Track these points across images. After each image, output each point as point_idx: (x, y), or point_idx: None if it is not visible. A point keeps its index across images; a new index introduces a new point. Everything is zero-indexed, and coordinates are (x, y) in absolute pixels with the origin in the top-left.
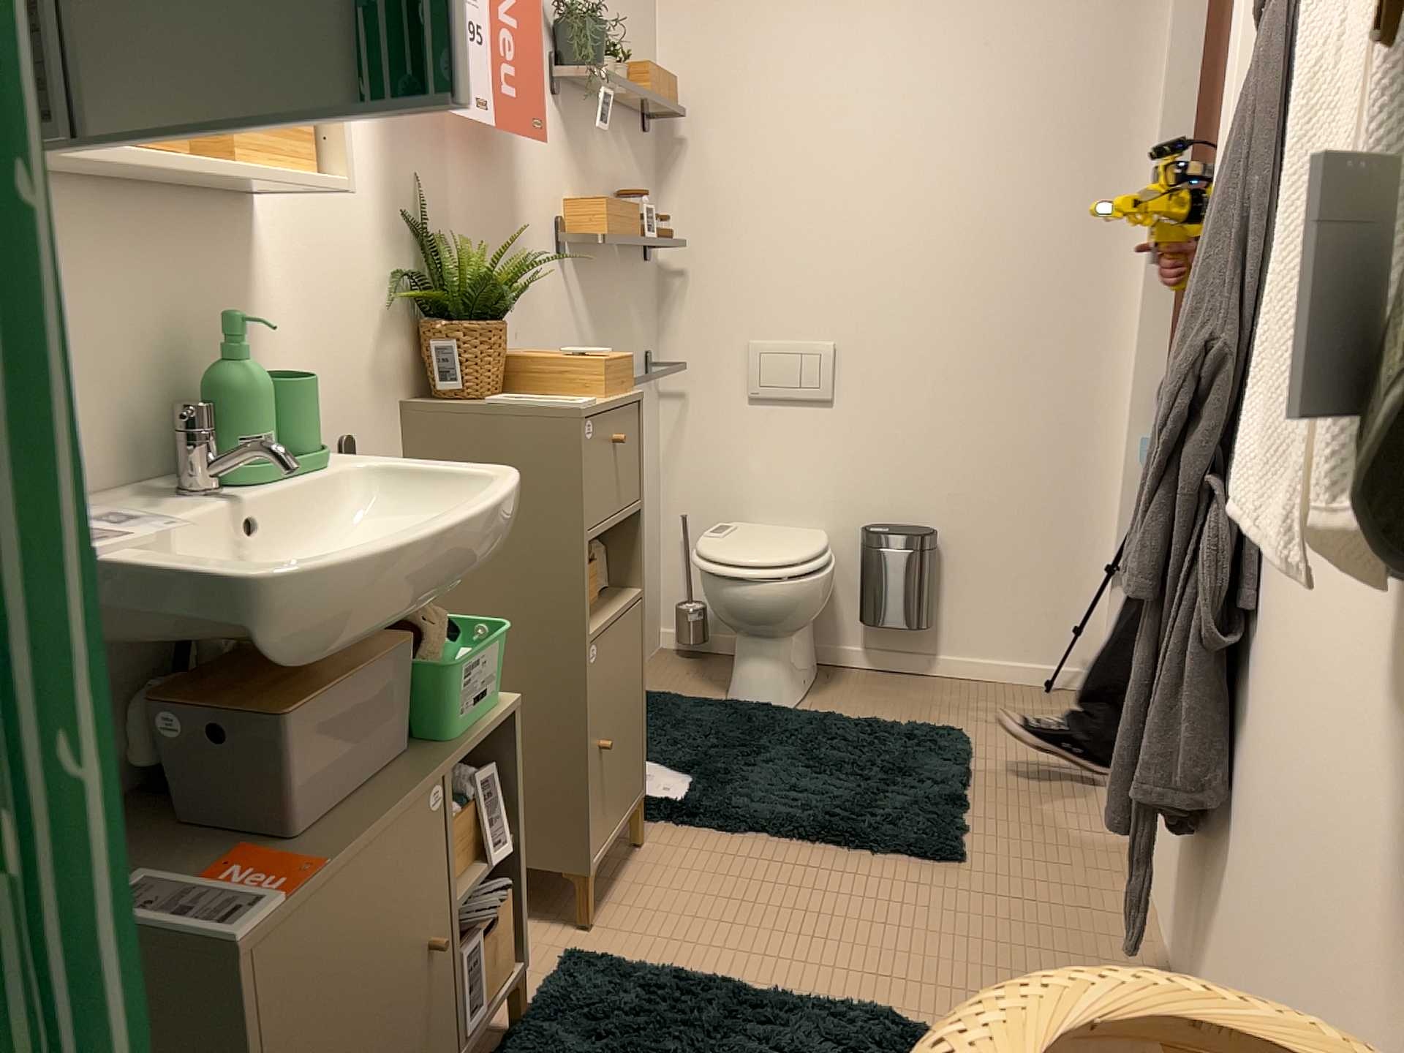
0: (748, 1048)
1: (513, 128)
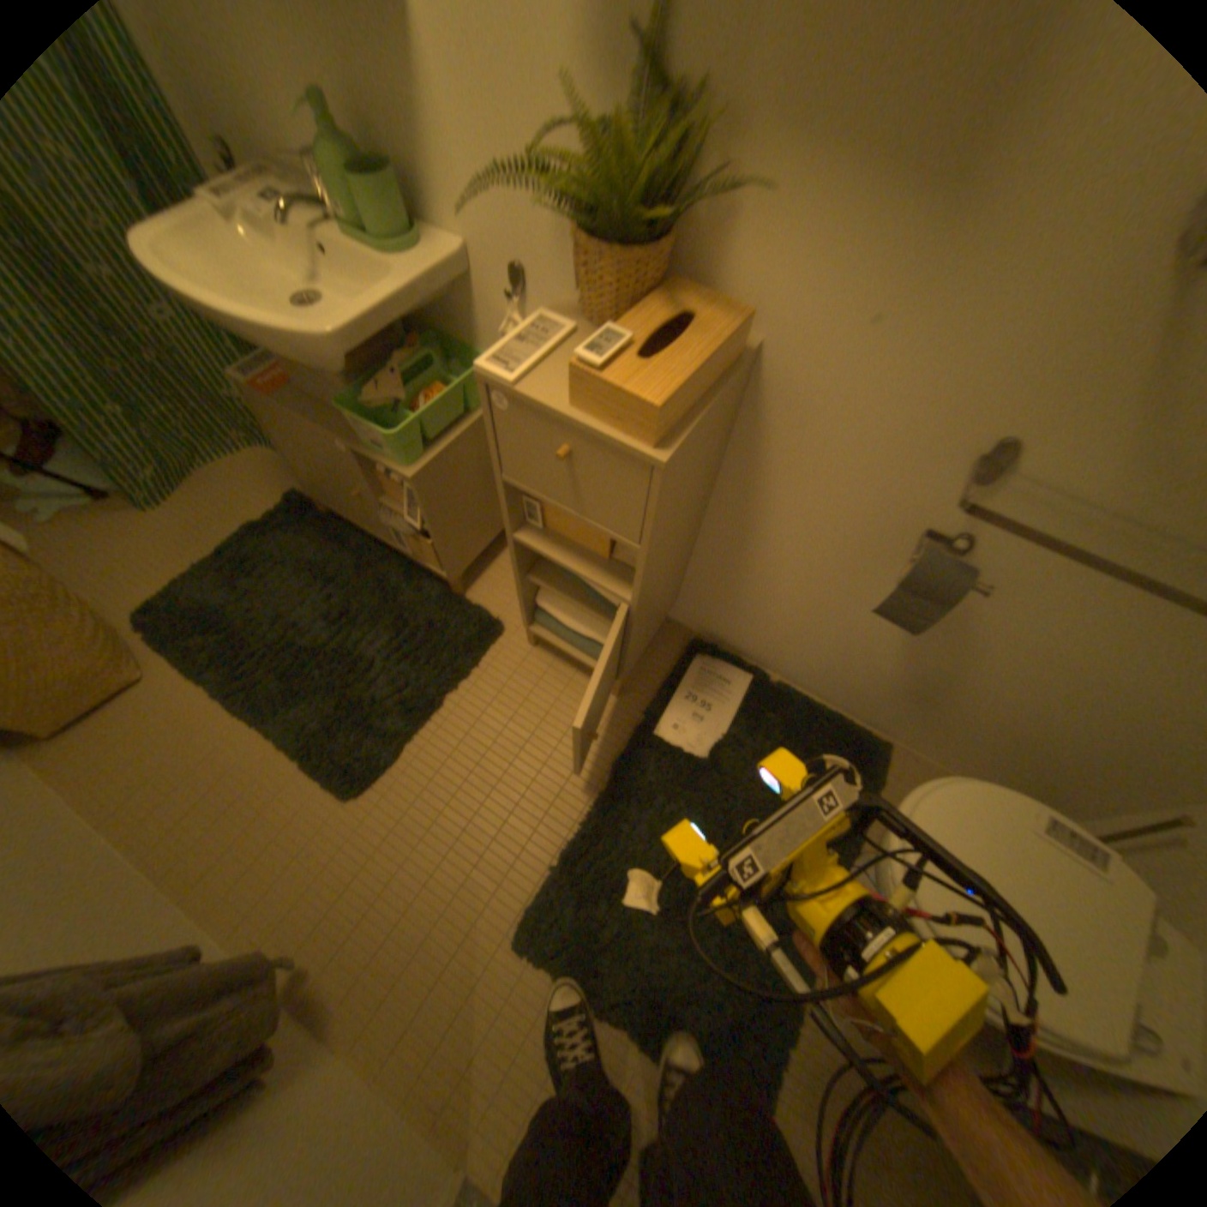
0: (381, 686)
1: None
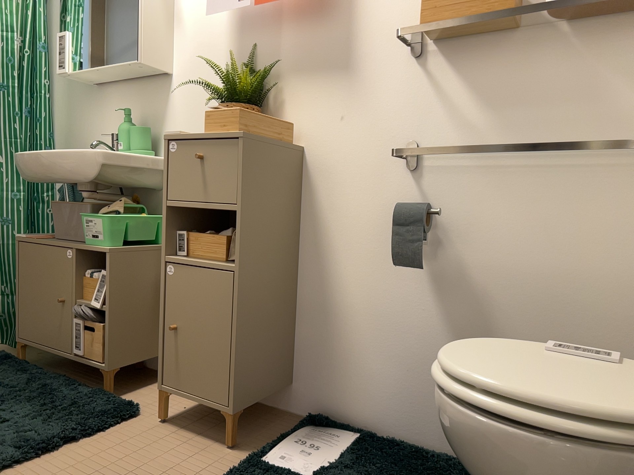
0: (14, 425)
1: (271, 2)
